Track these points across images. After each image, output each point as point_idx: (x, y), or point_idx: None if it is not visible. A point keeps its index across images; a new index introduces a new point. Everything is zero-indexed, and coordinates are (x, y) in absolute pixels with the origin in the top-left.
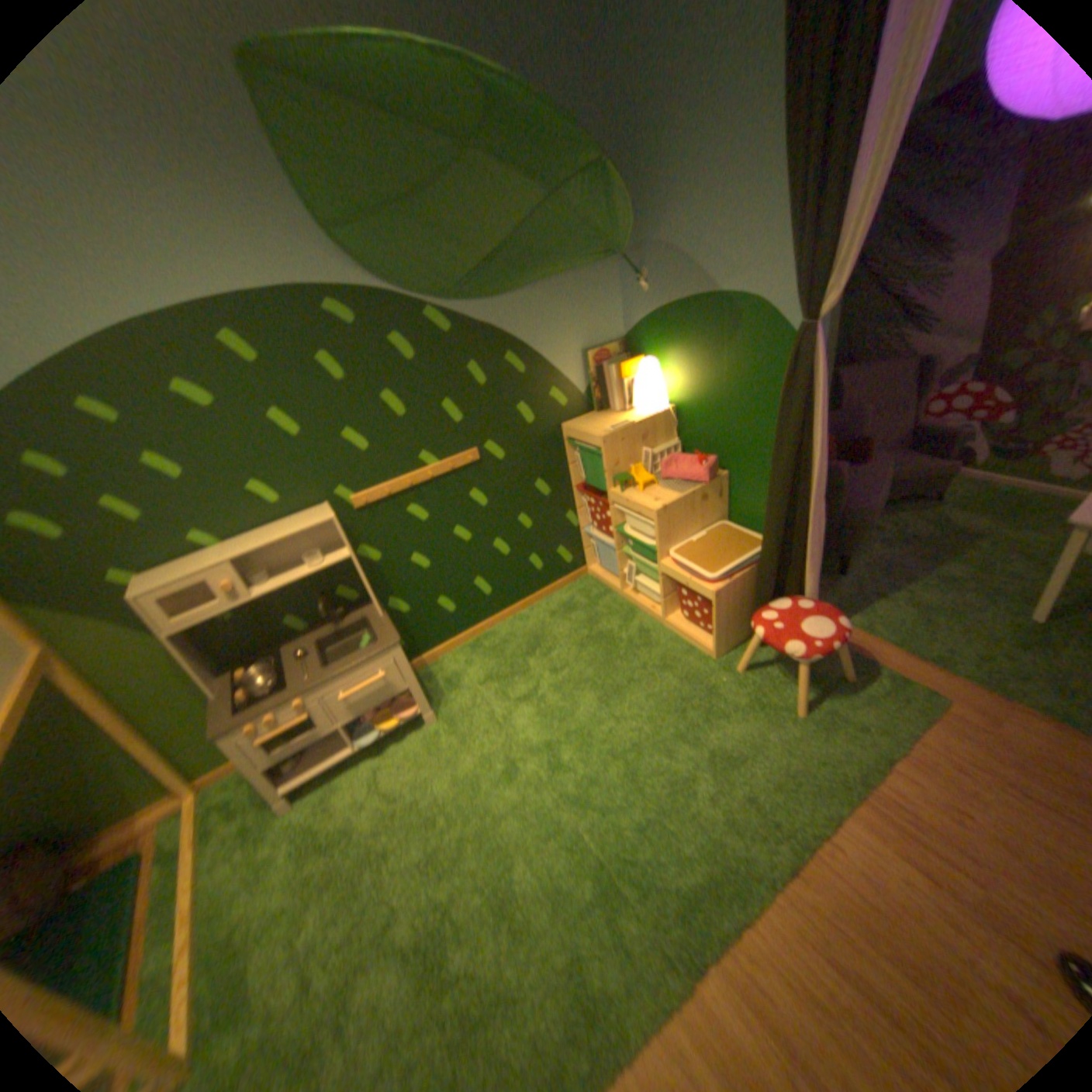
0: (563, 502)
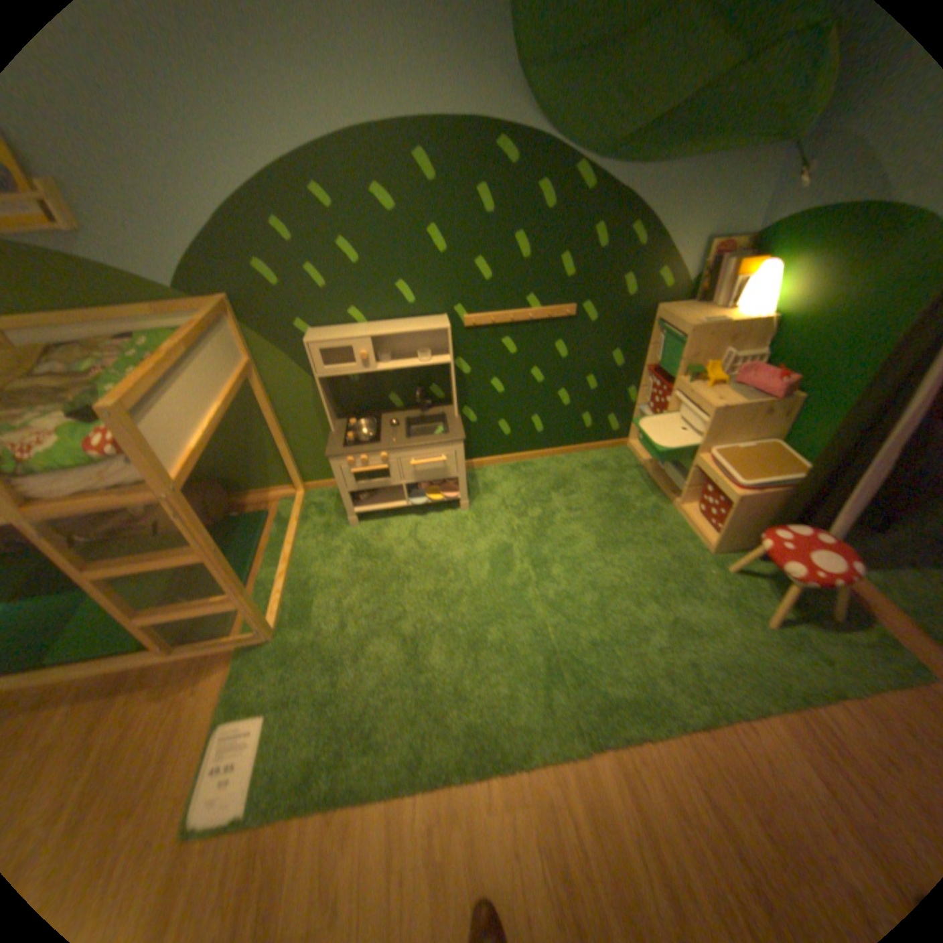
0: (630, 377)
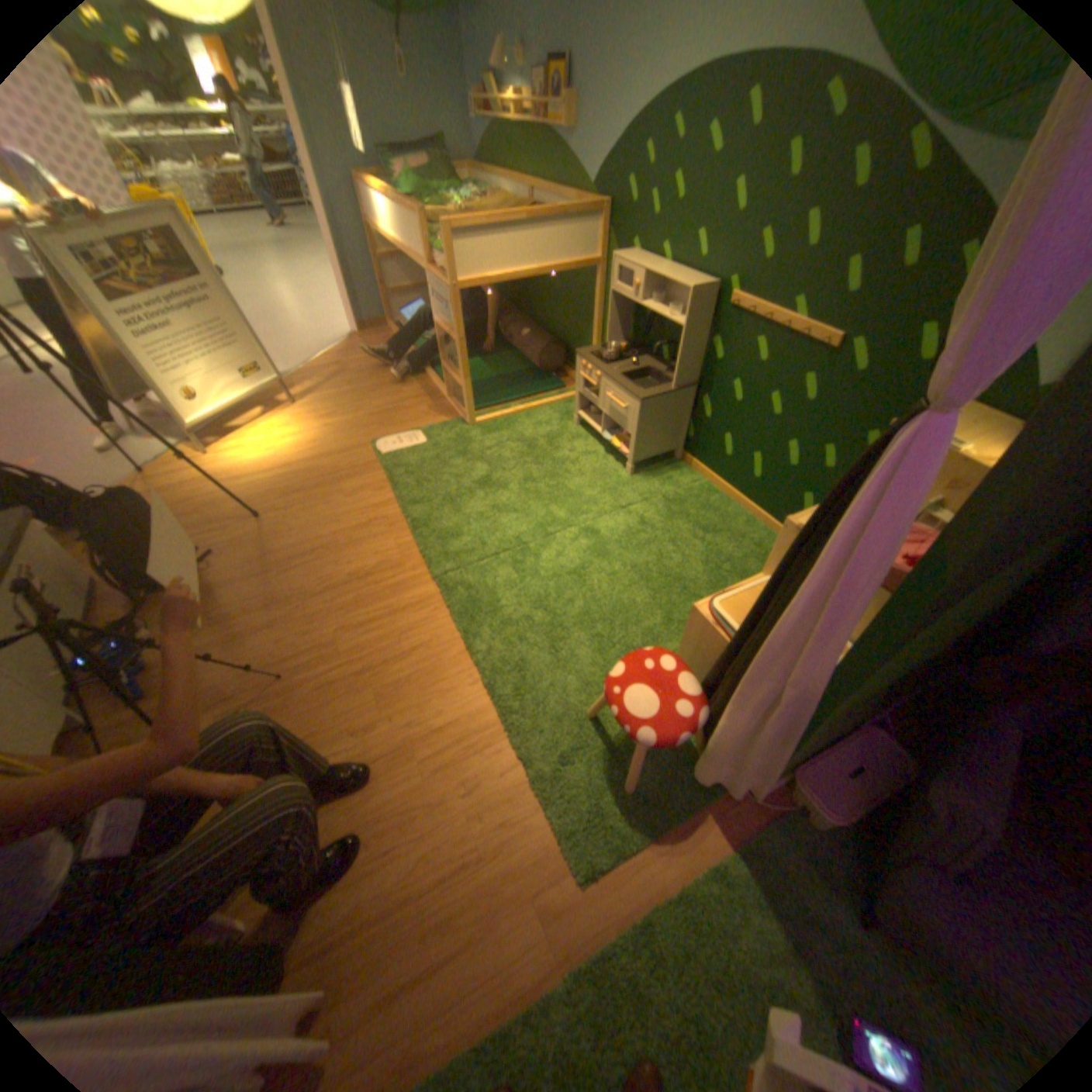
0: None
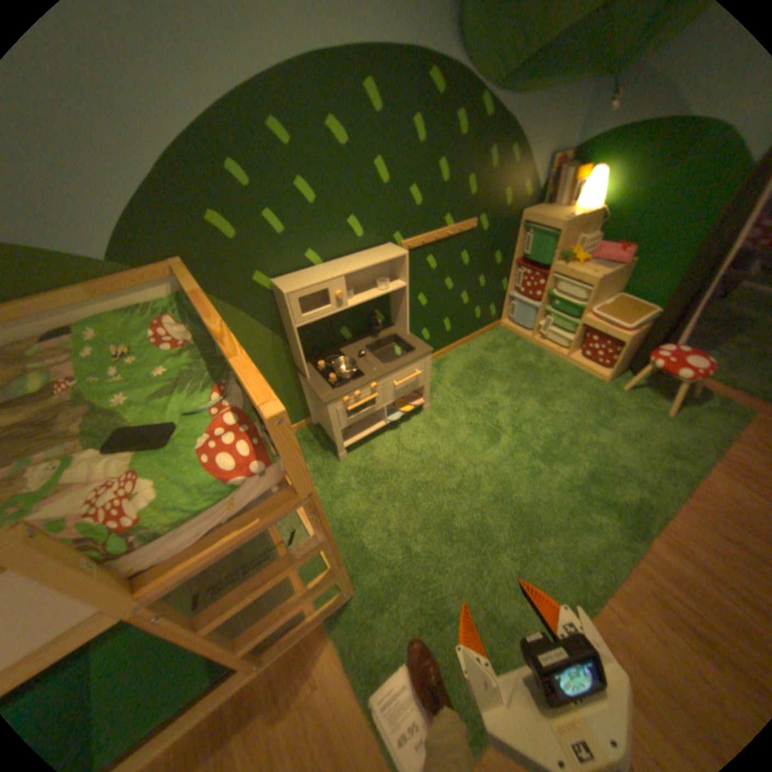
0: (504, 271)
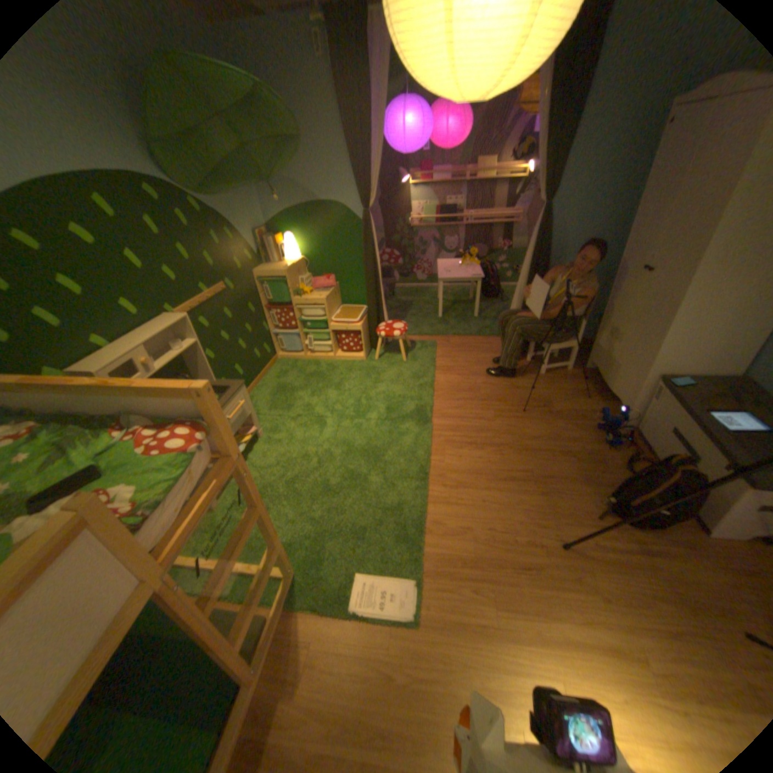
0: (260, 316)
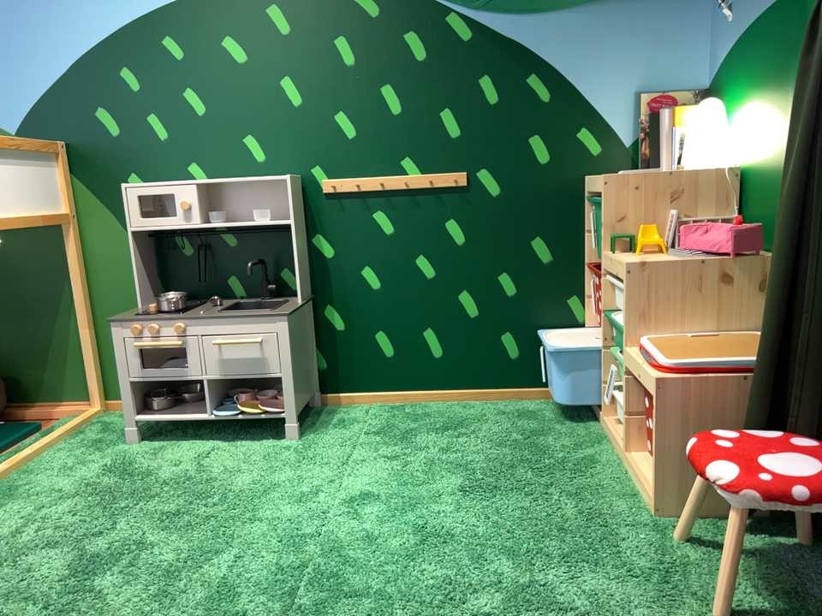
0: (568, 279)
